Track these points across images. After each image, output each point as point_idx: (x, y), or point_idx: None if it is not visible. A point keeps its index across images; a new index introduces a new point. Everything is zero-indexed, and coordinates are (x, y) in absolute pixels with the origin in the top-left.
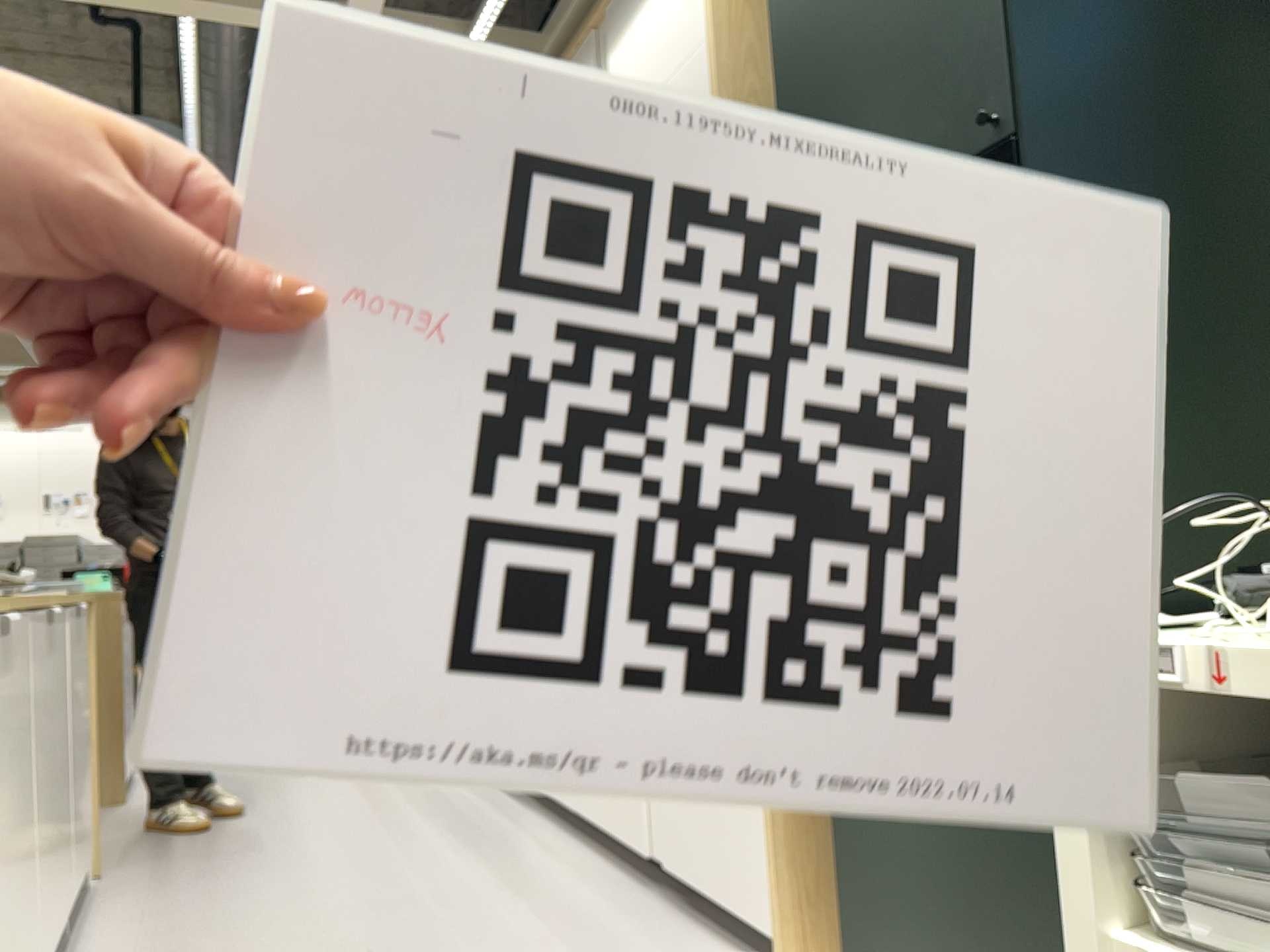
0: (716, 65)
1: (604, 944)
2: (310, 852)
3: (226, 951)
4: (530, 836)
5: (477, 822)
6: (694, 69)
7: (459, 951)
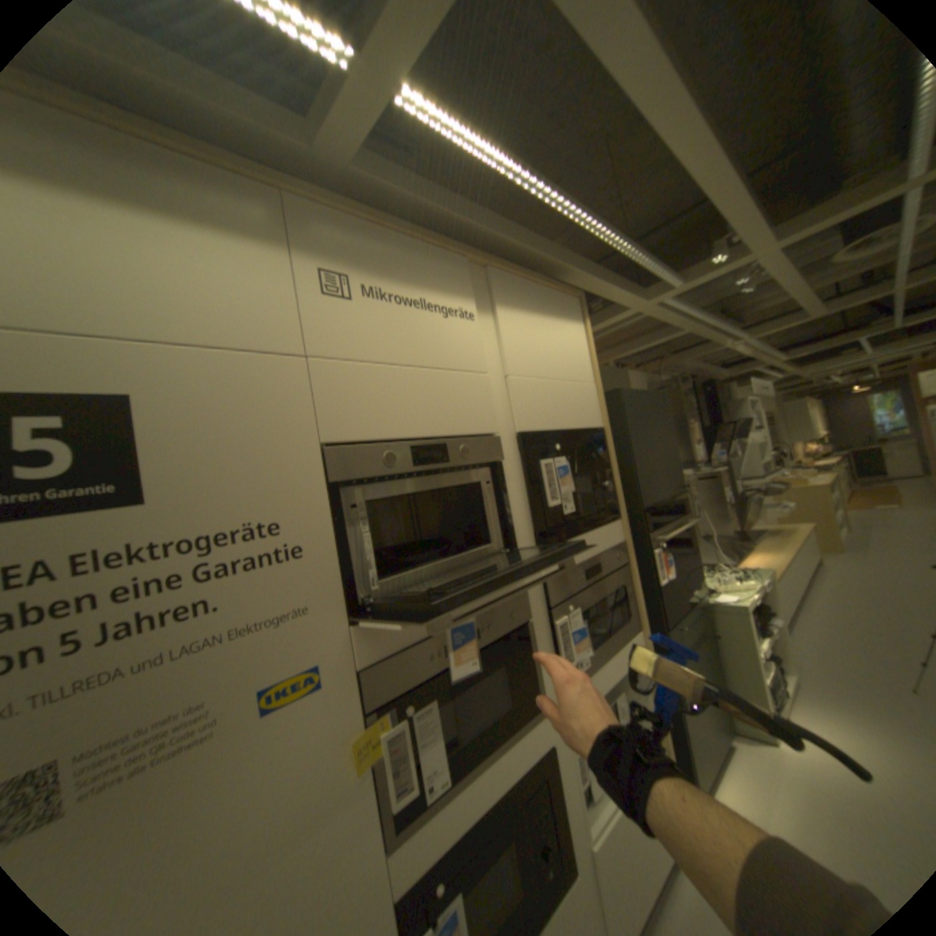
0: (600, 401)
1: None
2: None
3: None
4: None
5: None
6: (584, 390)
7: None
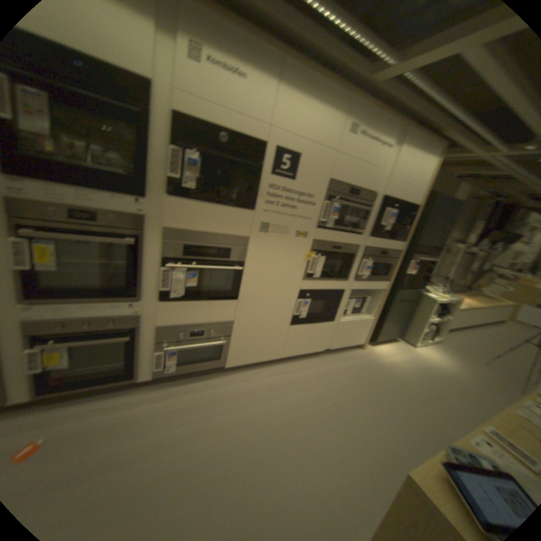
0: (426, 194)
1: (350, 368)
2: (274, 459)
3: (384, 458)
4: (267, 376)
5: (243, 391)
6: (422, 187)
7: (361, 393)
